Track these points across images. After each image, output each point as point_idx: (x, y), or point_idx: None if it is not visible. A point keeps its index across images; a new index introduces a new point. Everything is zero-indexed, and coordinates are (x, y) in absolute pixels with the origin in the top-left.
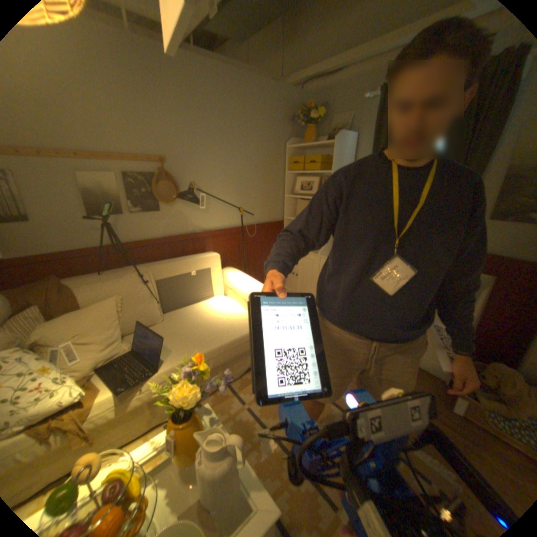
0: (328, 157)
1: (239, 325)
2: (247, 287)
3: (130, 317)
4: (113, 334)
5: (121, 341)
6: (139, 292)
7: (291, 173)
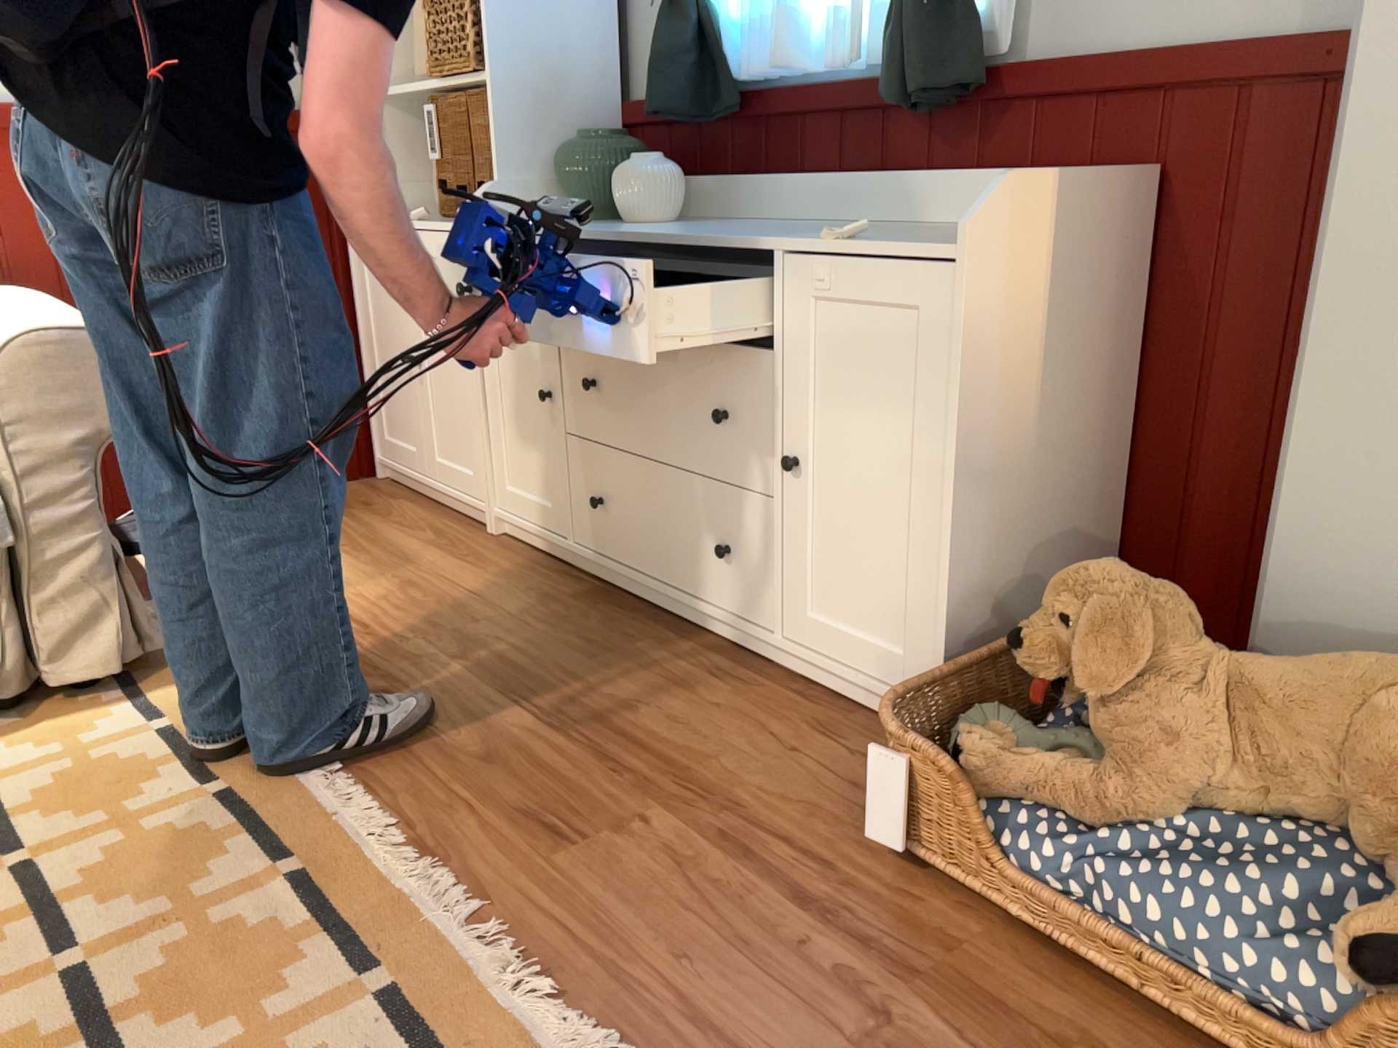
0: None
1: None
2: None
3: None
4: None
5: None
6: None
7: None
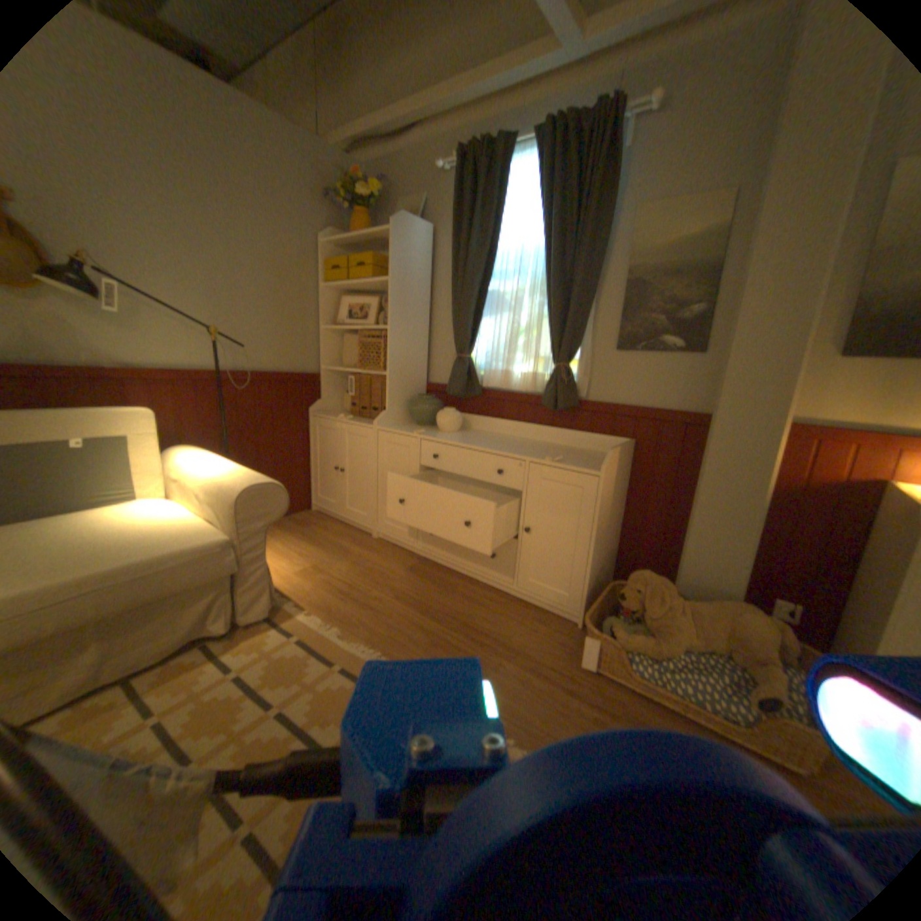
0: (386, 258)
1: (159, 539)
2: (204, 471)
3: None
4: None
5: None
6: None
7: (330, 288)
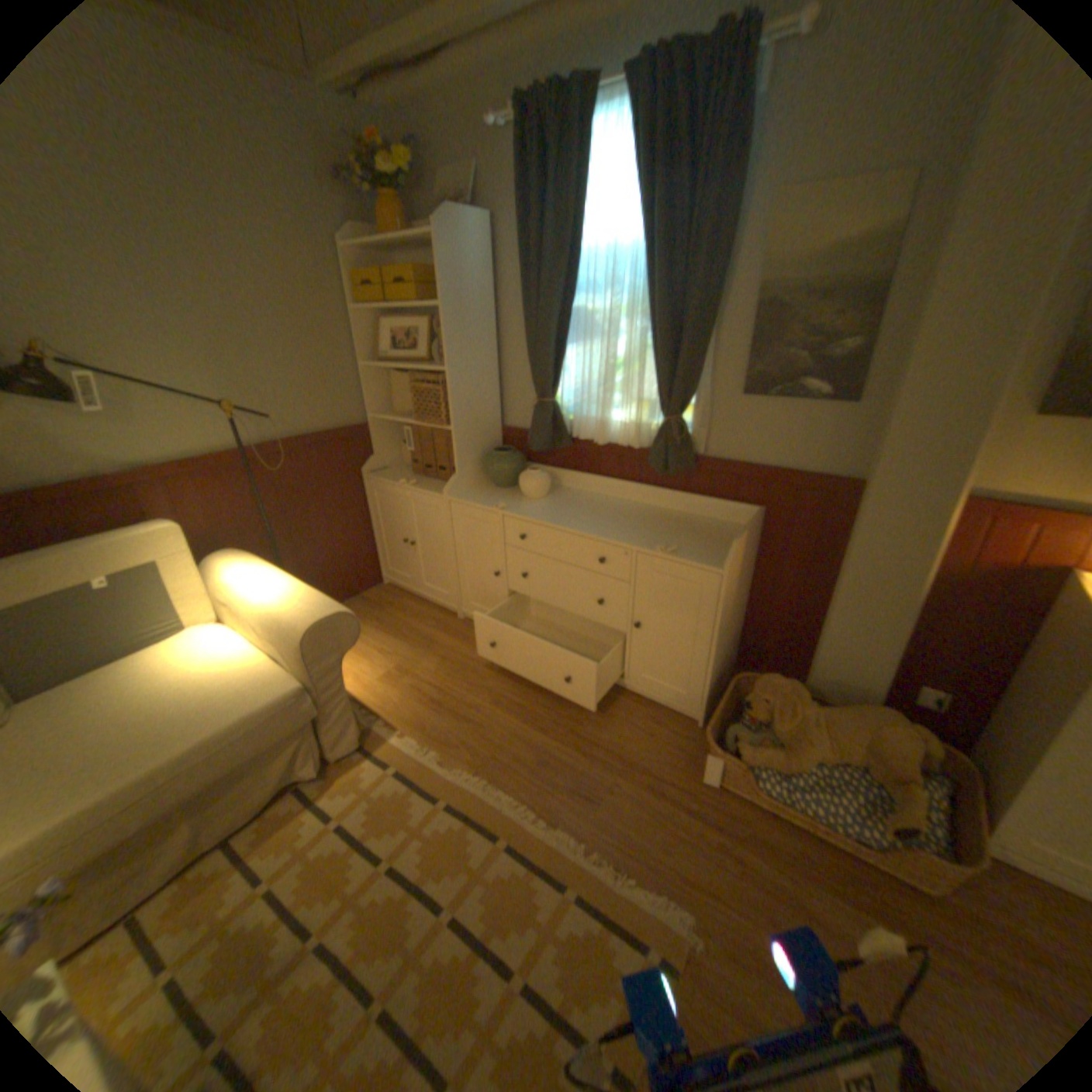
0: (432, 268)
1: (224, 699)
2: (256, 596)
3: None
4: None
5: None
6: None
7: (364, 309)
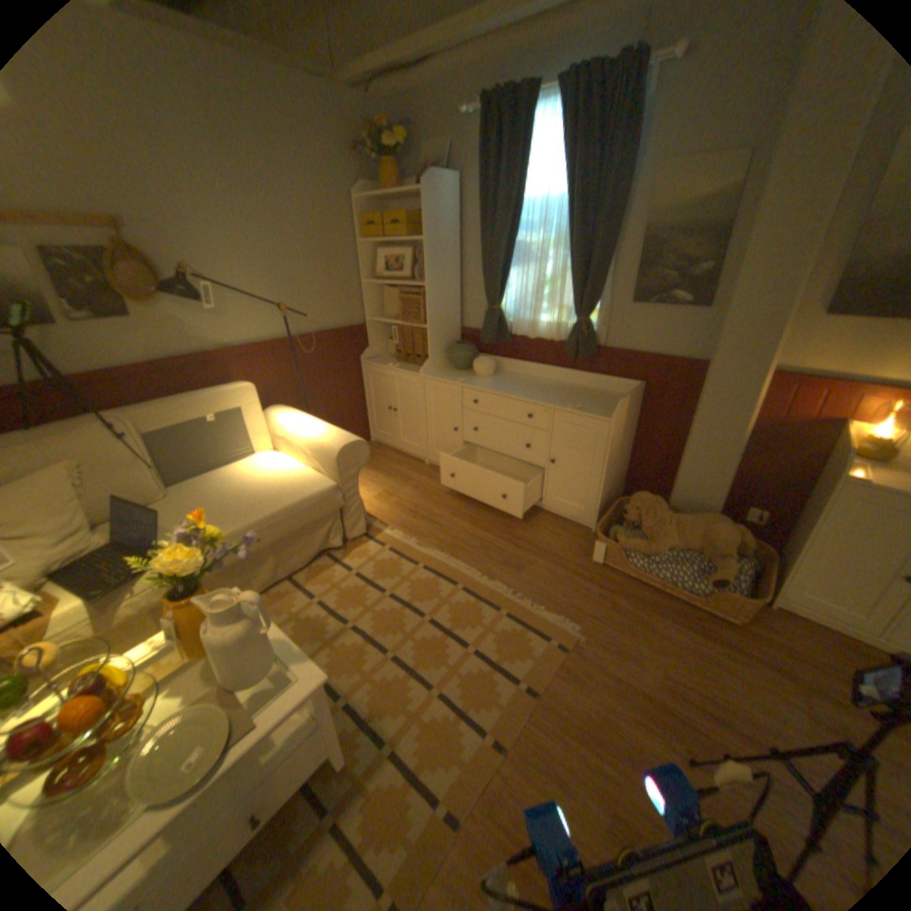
0: (417, 214)
1: (292, 488)
2: (304, 431)
3: (101, 494)
4: (71, 519)
5: (91, 531)
6: (111, 452)
7: (367, 243)
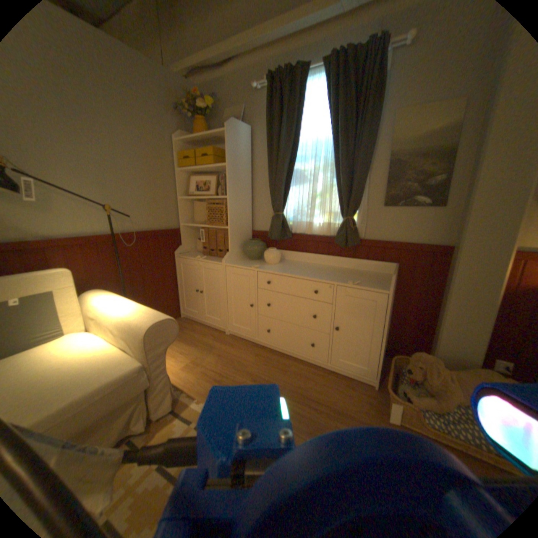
0: (221, 149)
1: (90, 373)
2: (114, 311)
3: None
4: None
5: None
6: None
7: (182, 170)
